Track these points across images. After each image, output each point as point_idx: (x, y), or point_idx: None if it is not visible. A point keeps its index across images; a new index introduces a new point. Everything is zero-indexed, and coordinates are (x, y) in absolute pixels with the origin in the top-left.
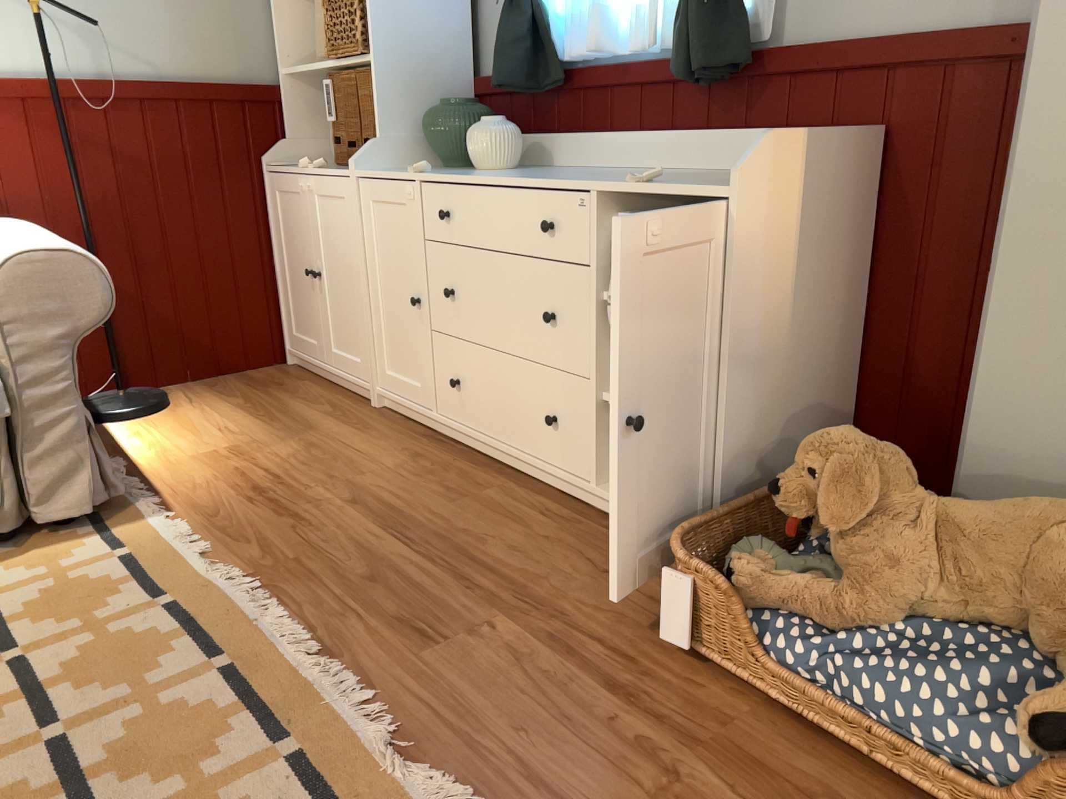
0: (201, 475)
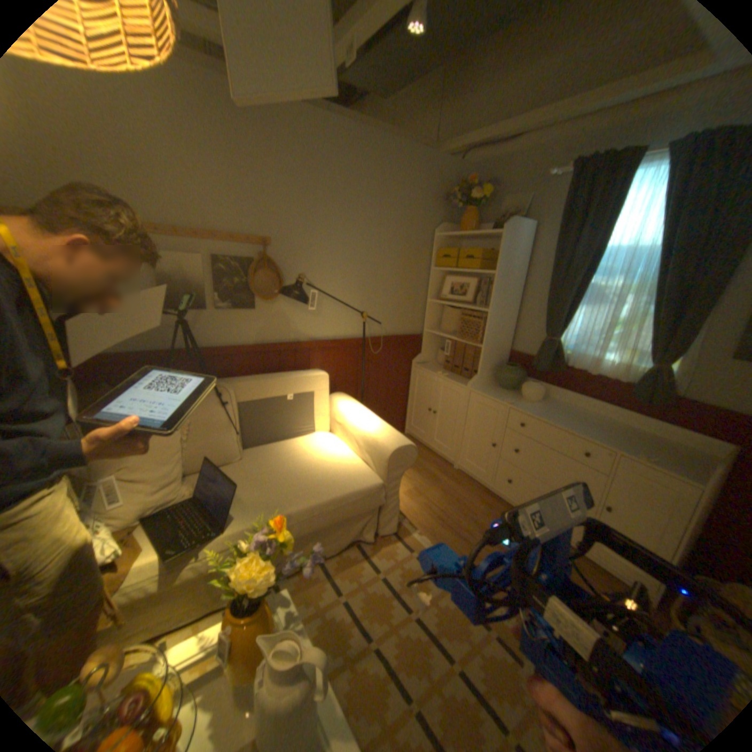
0: (413, 506)
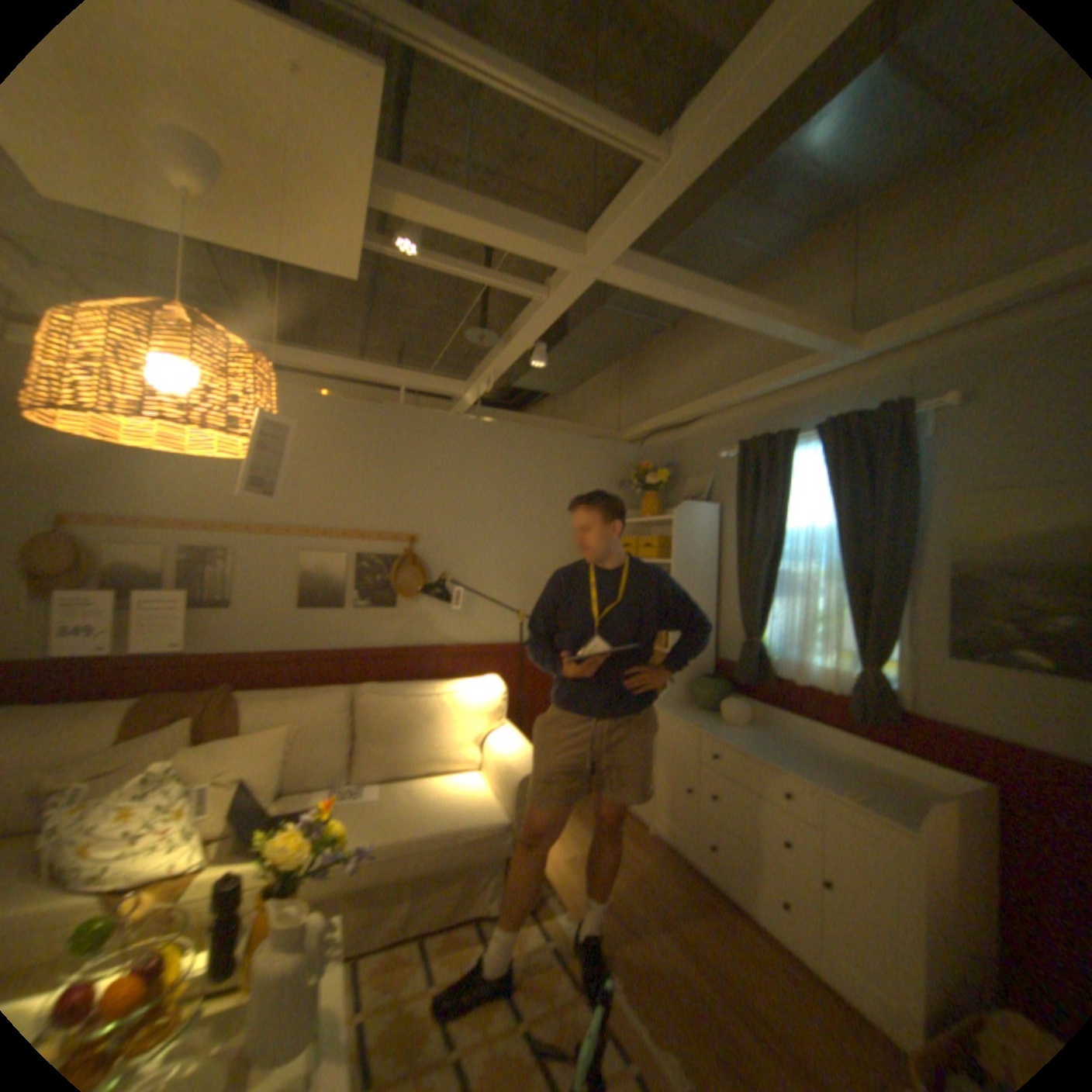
0: (574, 881)
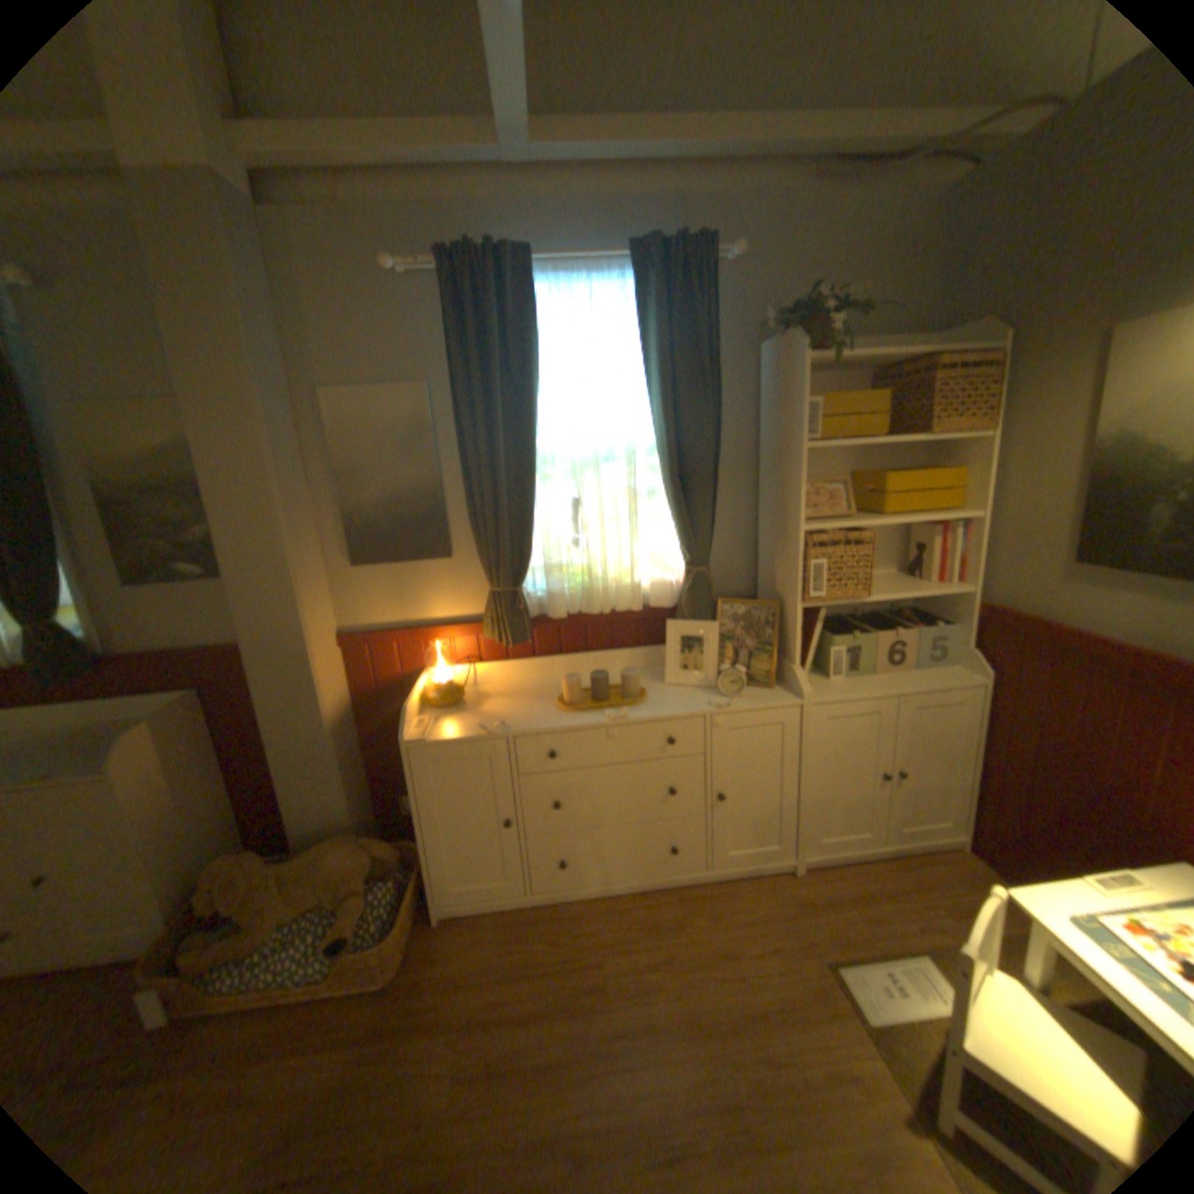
0: None
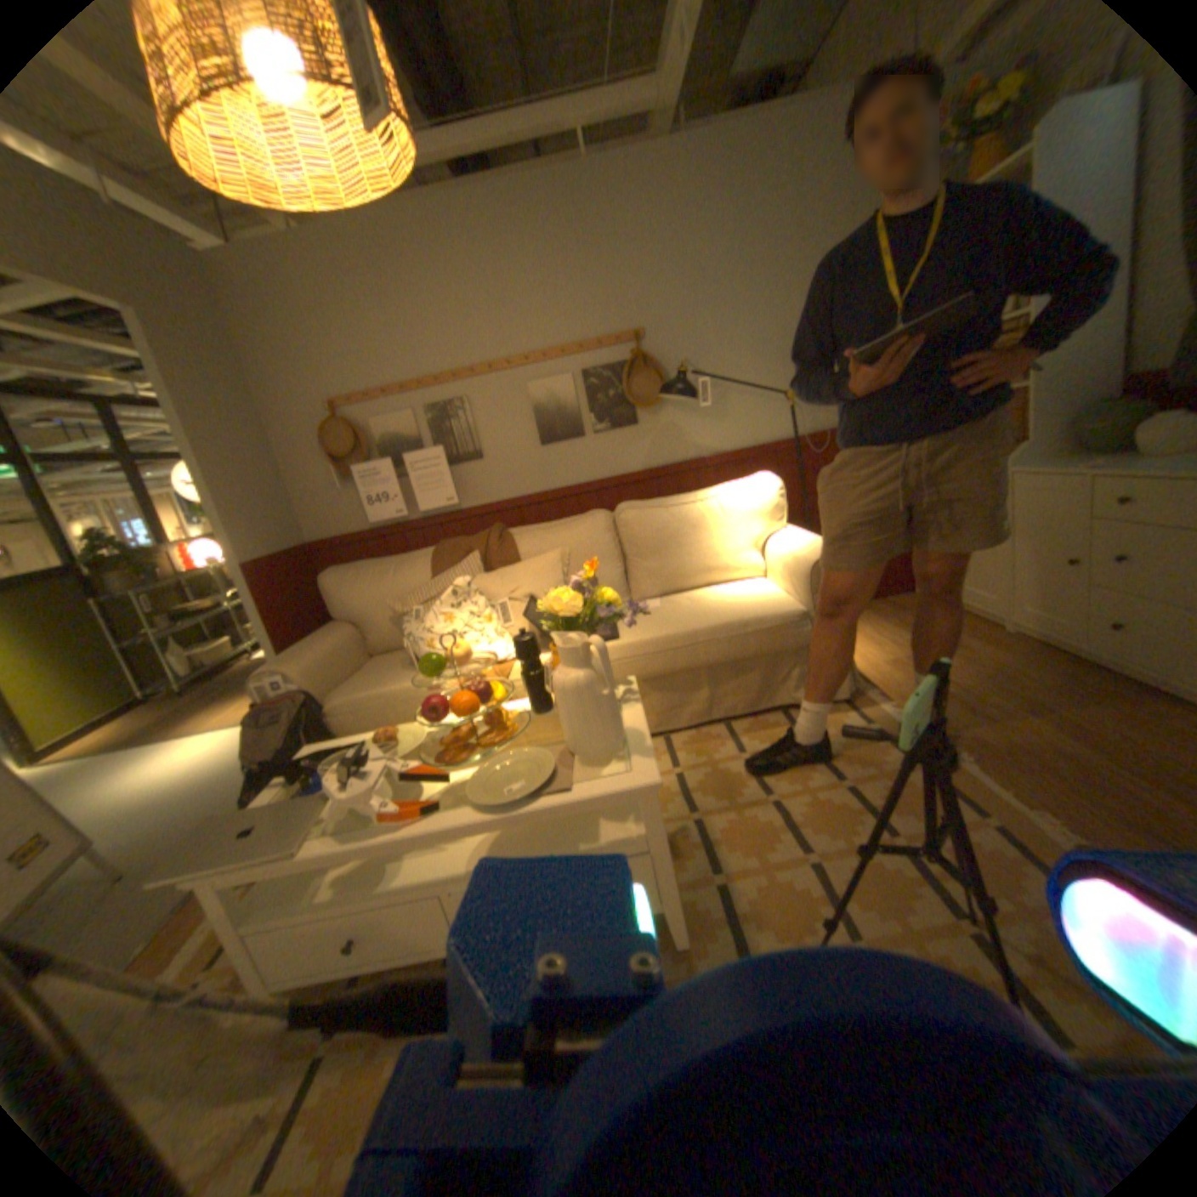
0: (897, 676)
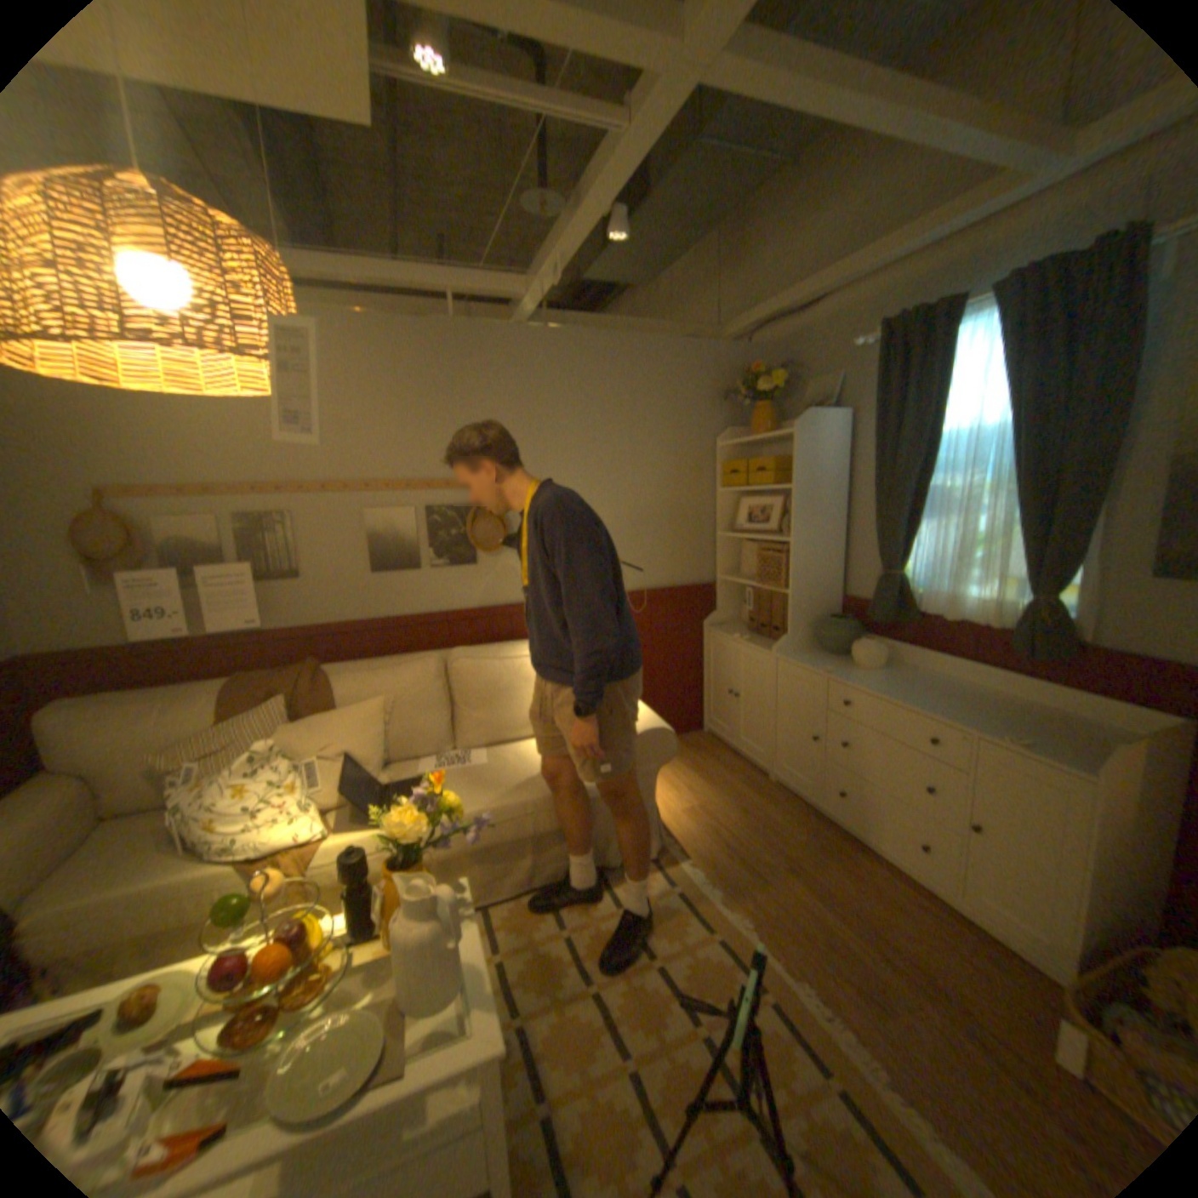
0: (693, 830)
